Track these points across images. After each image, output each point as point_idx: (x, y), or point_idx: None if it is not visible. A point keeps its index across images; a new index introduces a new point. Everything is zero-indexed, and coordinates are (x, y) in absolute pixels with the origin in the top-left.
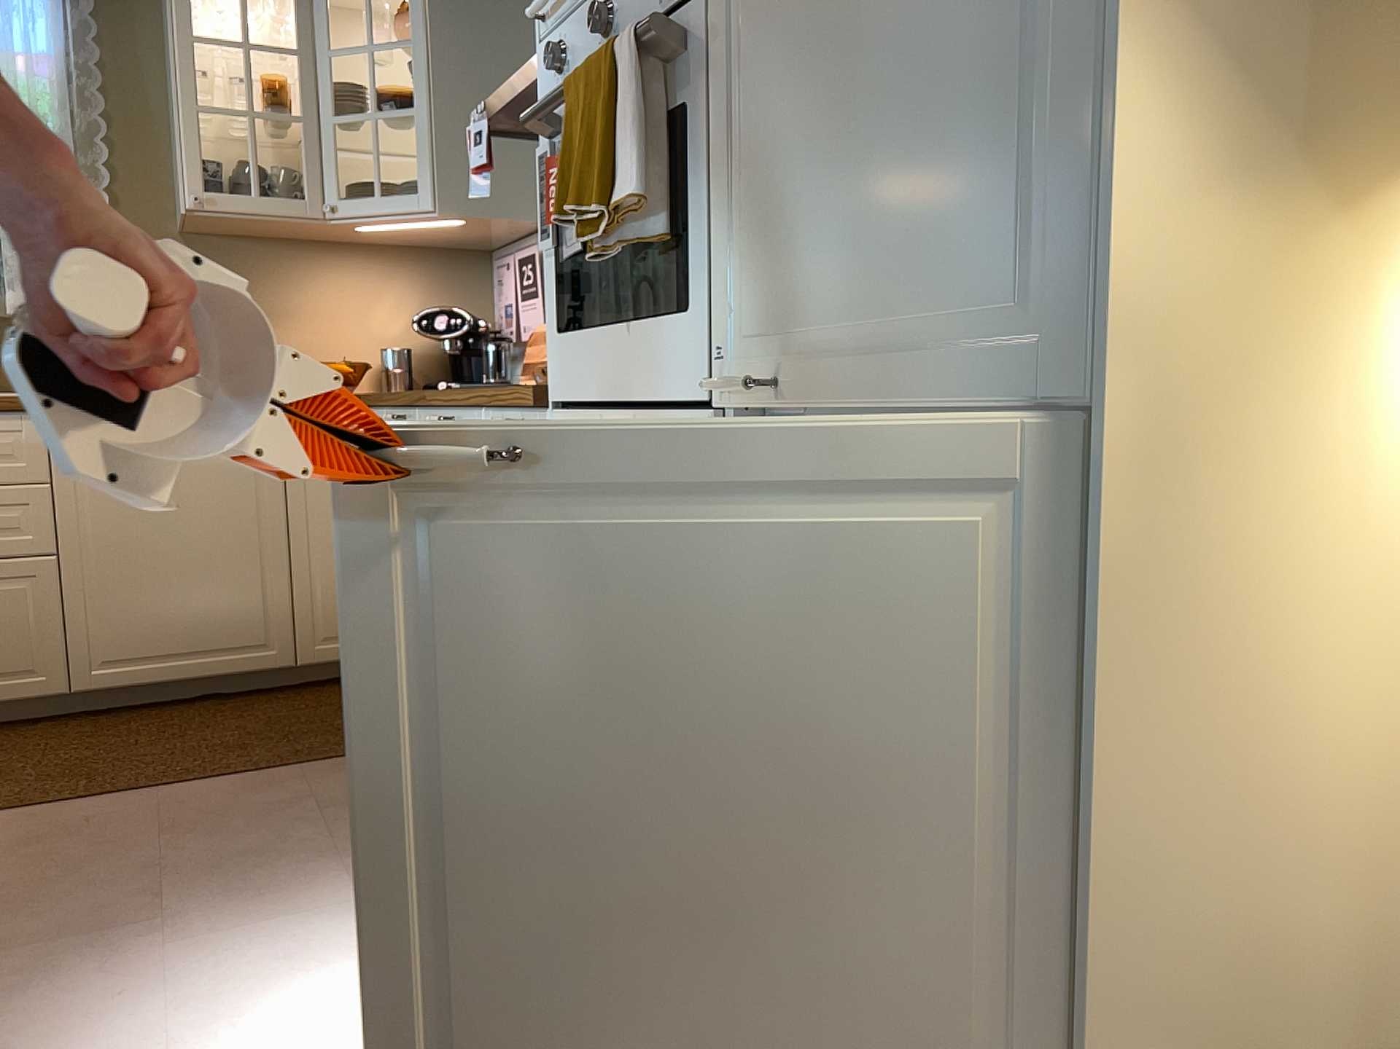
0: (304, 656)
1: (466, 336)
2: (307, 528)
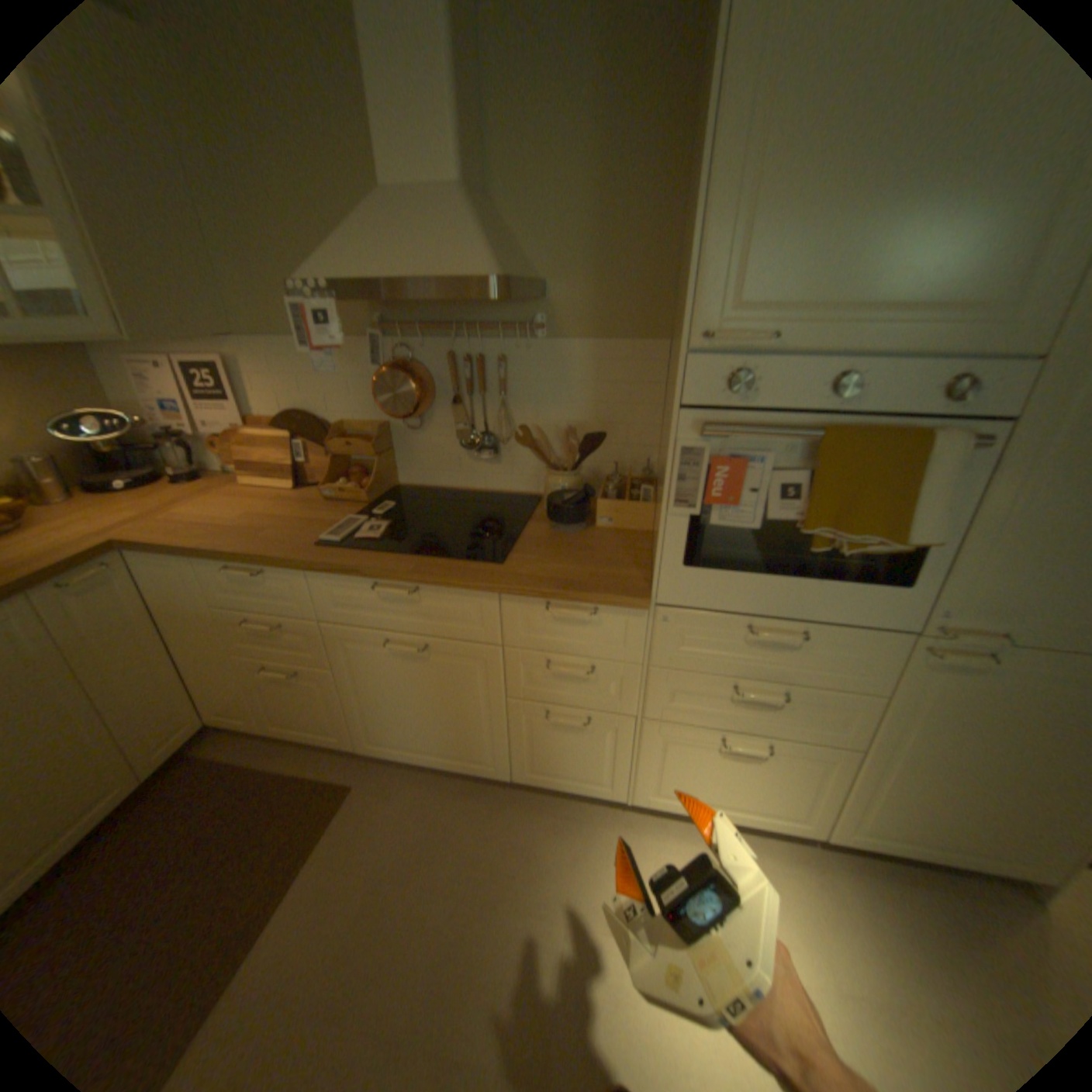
0: (147, 771)
1: (124, 435)
2: (105, 679)
